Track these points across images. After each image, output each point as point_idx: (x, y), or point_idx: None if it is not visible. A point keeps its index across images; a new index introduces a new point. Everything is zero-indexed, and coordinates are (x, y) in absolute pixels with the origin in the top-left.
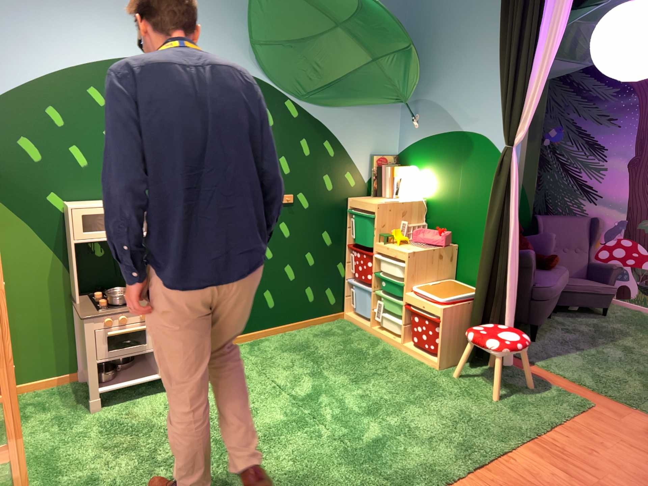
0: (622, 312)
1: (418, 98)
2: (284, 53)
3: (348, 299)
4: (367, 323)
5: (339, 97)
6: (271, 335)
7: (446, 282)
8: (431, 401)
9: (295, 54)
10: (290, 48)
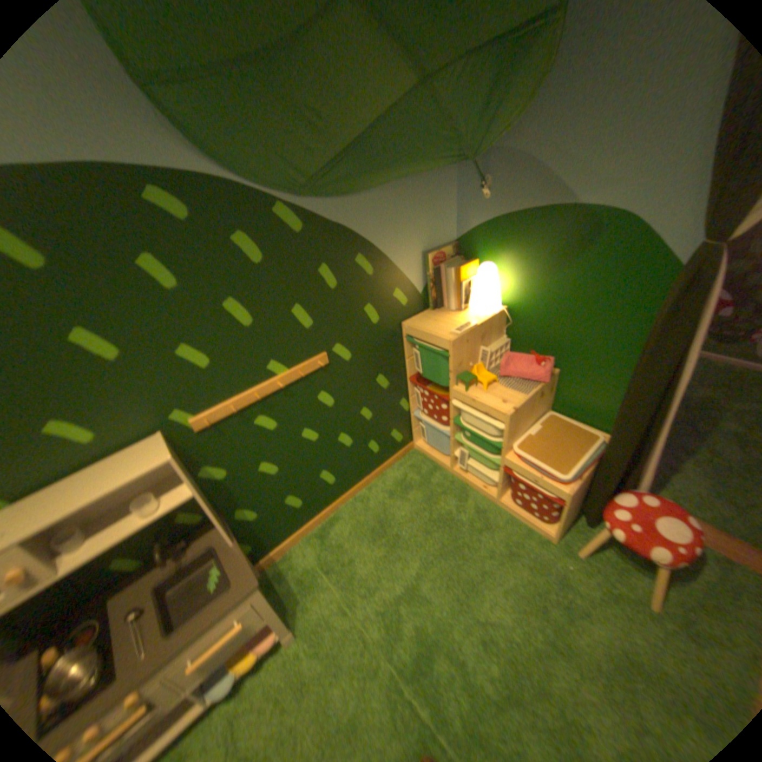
0: None
1: (488, 147)
2: (235, 96)
3: (415, 430)
4: (443, 459)
5: (366, 173)
6: (340, 506)
7: (546, 422)
8: (576, 634)
9: (262, 97)
10: (246, 82)
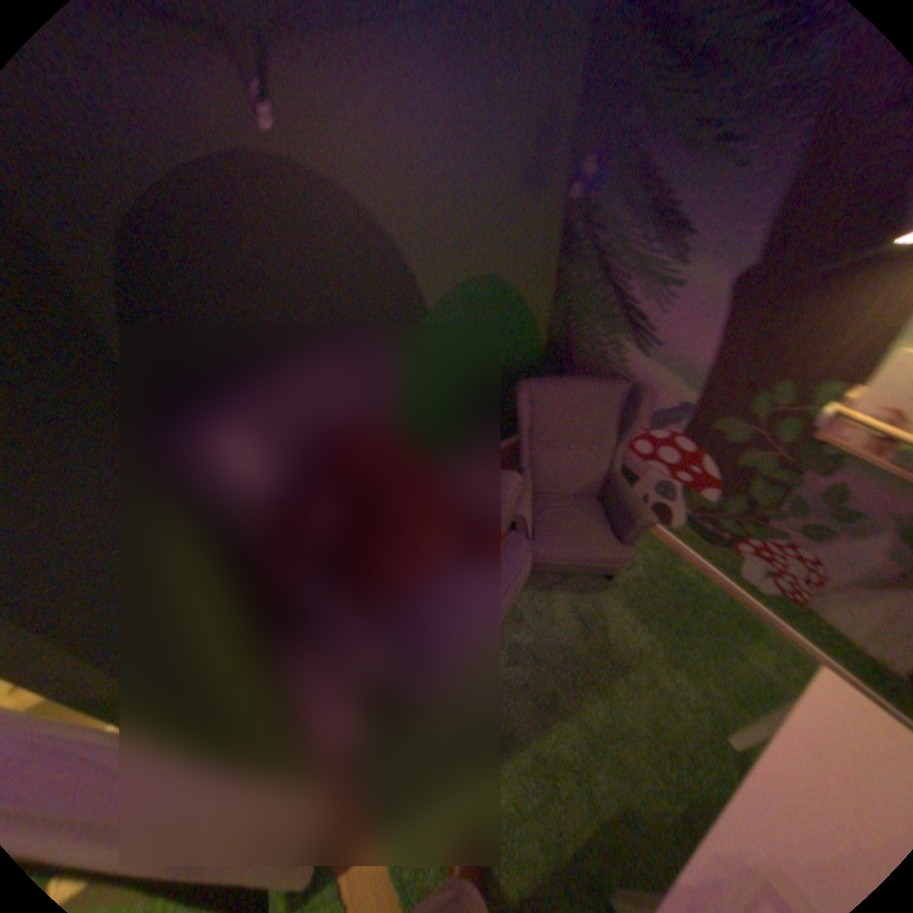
0: (648, 568)
1: None
2: None
3: None
4: None
5: None
6: None
7: None
8: None
9: None
10: None
